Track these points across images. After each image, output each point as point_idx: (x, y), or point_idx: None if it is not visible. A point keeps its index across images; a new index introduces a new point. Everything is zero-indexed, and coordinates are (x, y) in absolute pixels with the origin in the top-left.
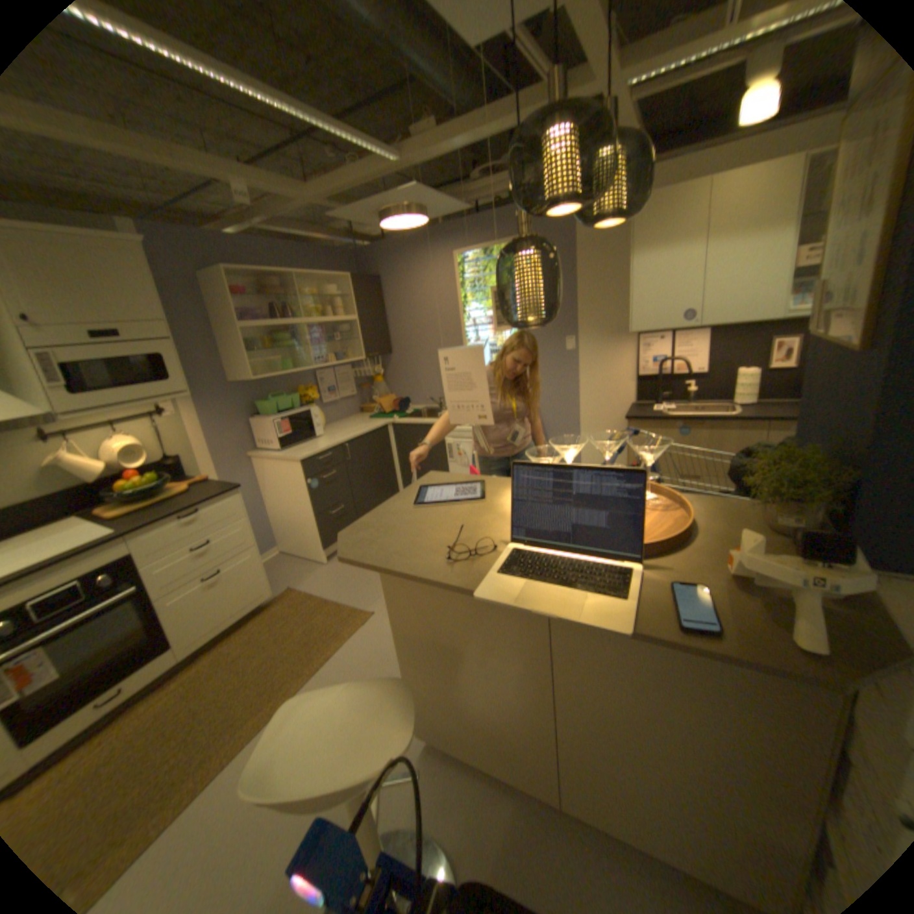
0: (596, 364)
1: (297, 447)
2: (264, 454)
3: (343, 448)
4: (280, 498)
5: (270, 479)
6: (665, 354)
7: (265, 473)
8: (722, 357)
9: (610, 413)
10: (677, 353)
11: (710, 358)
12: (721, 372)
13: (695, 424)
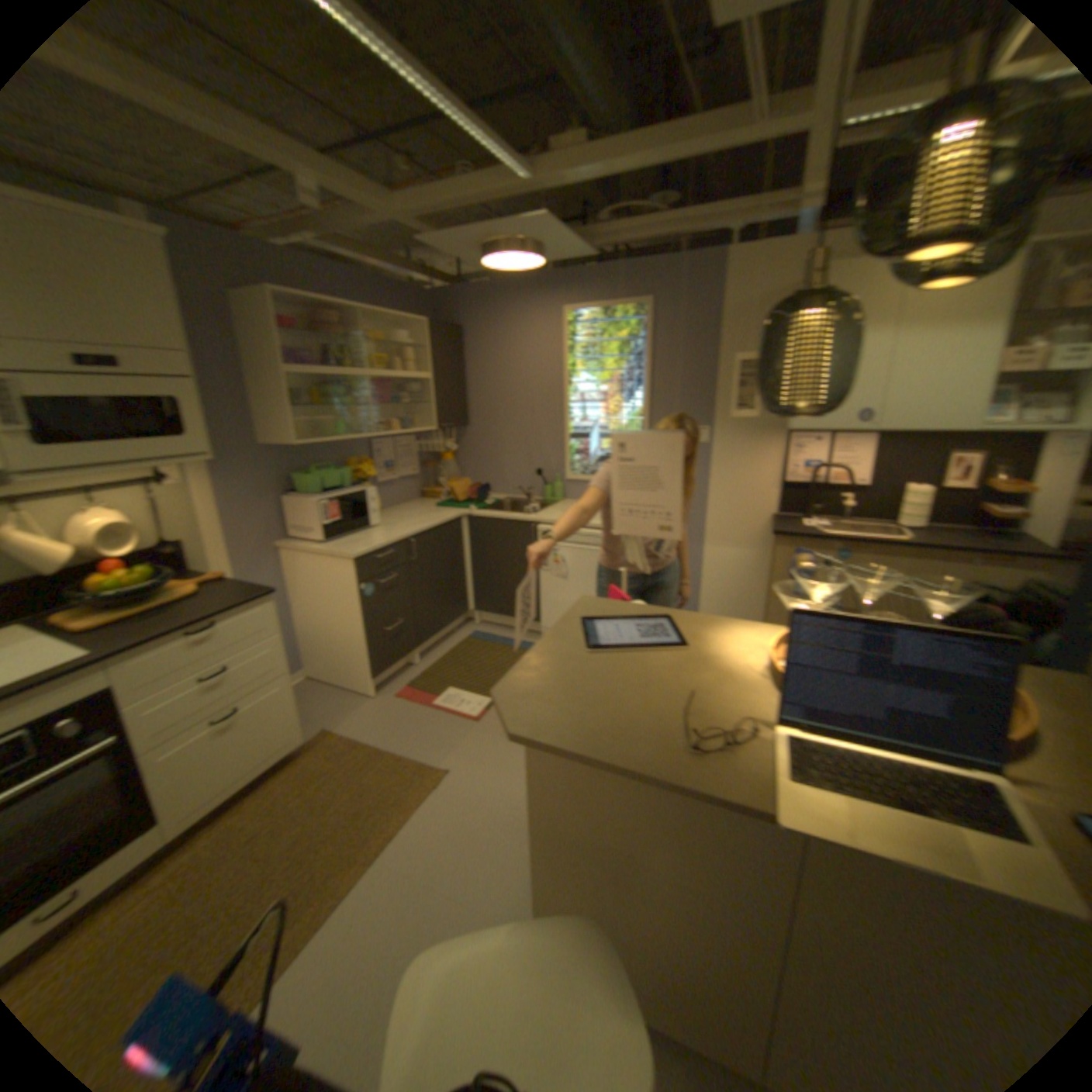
0: (734, 463)
1: (348, 537)
2: (302, 543)
3: (410, 542)
4: (320, 604)
5: (307, 578)
6: (822, 459)
7: (301, 569)
8: (889, 469)
9: (745, 523)
10: (836, 459)
11: (875, 468)
12: (886, 485)
13: (858, 546)
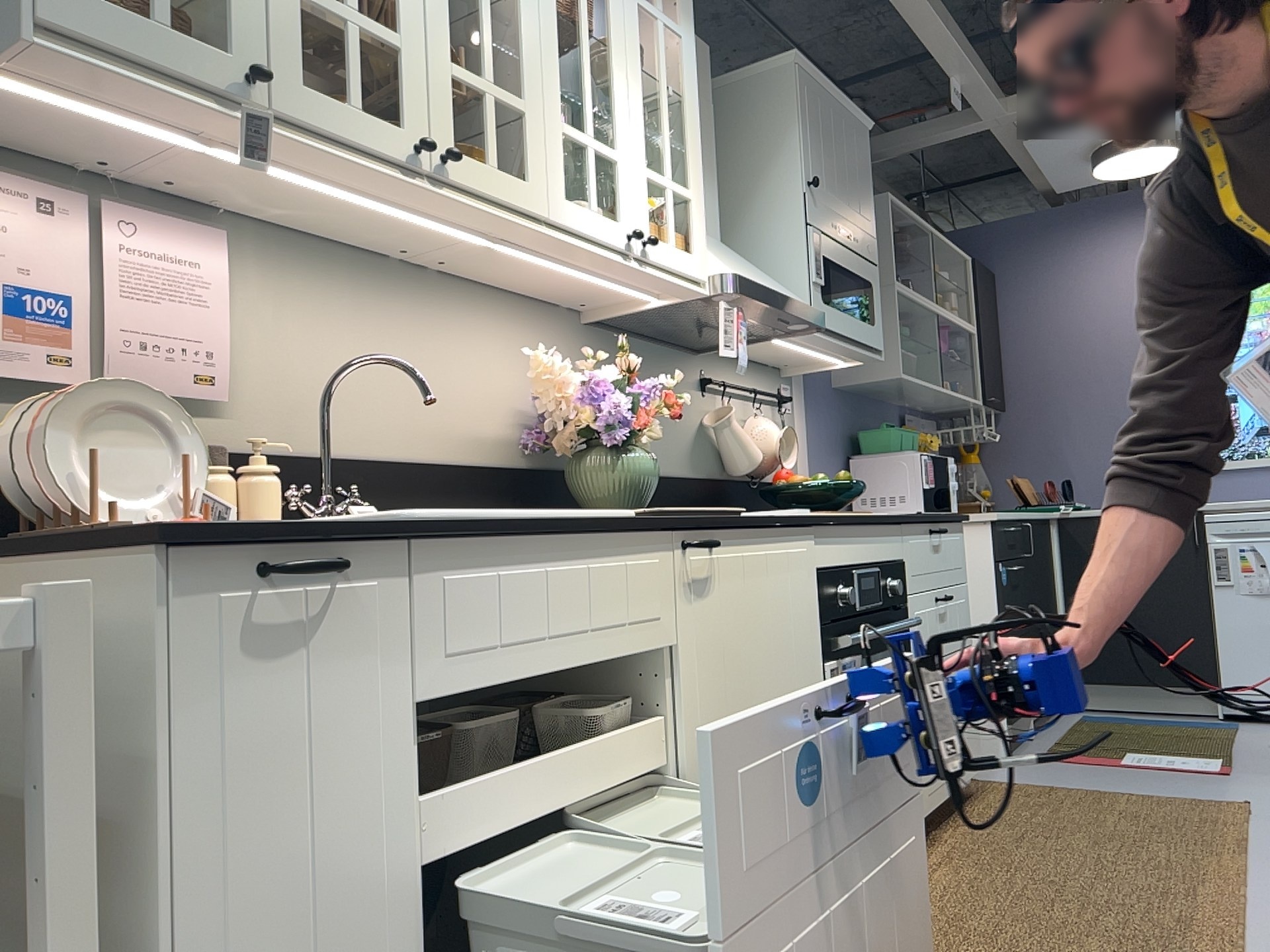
0: None
1: None
2: None
3: (1023, 525)
4: None
5: None
6: None
7: None
8: None
9: None
10: None
11: None
12: None
13: None
